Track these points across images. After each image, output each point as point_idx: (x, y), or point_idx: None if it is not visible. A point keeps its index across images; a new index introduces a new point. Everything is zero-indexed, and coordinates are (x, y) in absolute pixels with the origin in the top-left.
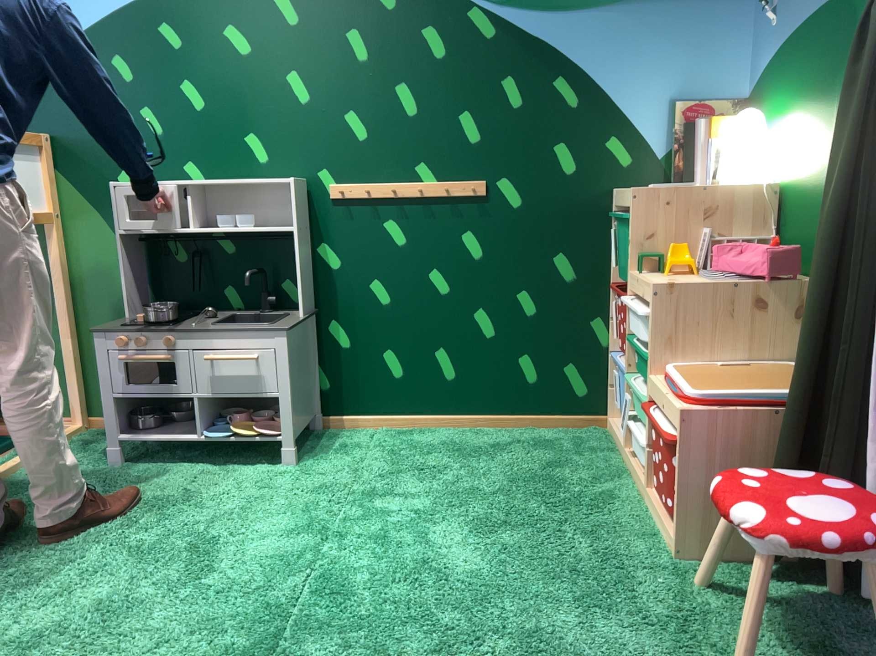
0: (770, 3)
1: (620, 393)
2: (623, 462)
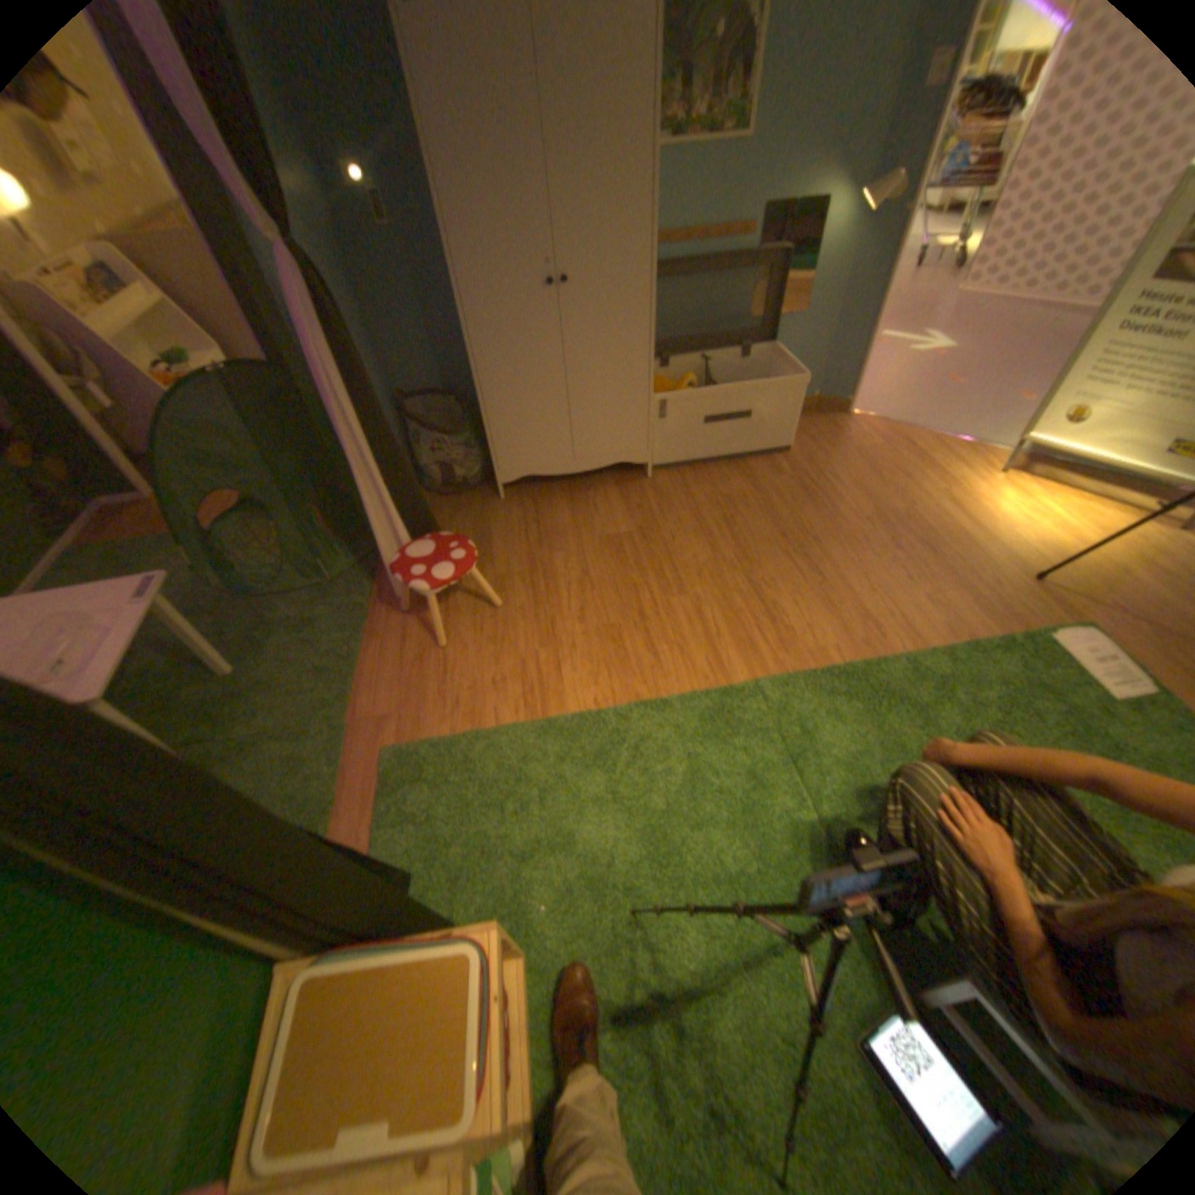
0: None
1: None
2: None
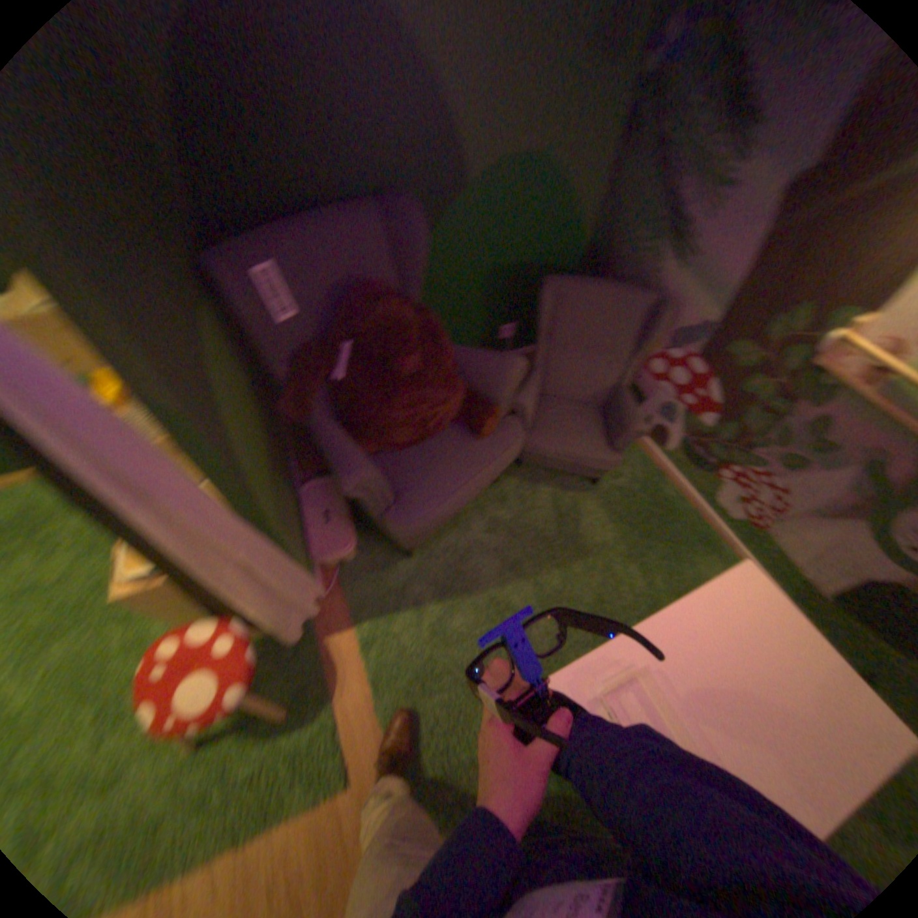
0: None
1: None
2: None
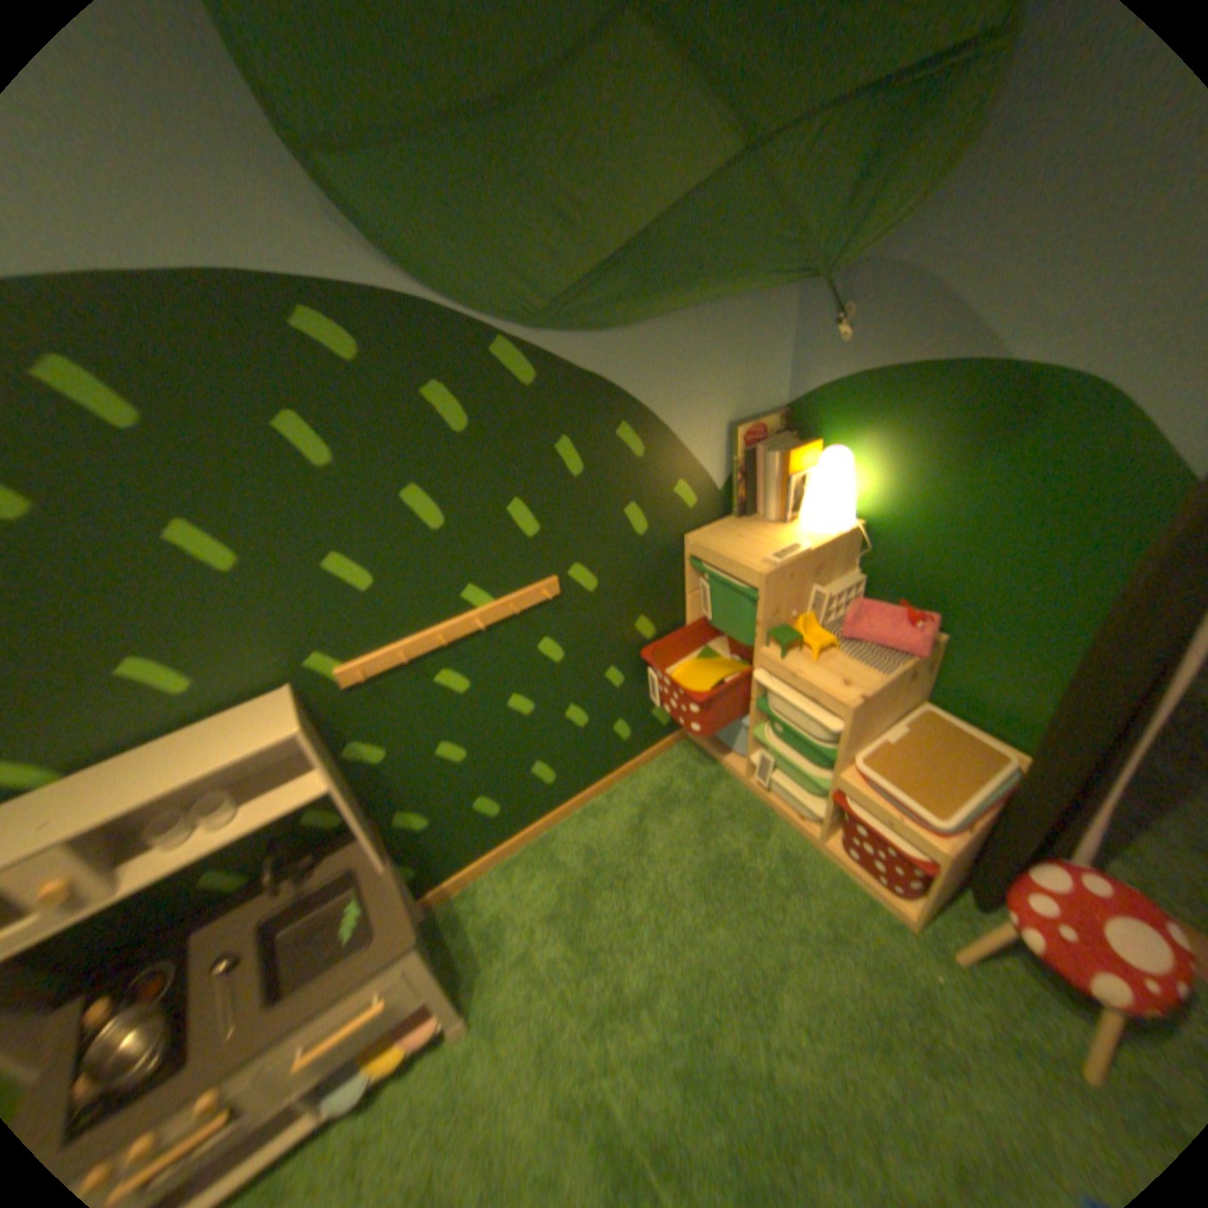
0: (846, 313)
1: (726, 730)
2: (751, 793)
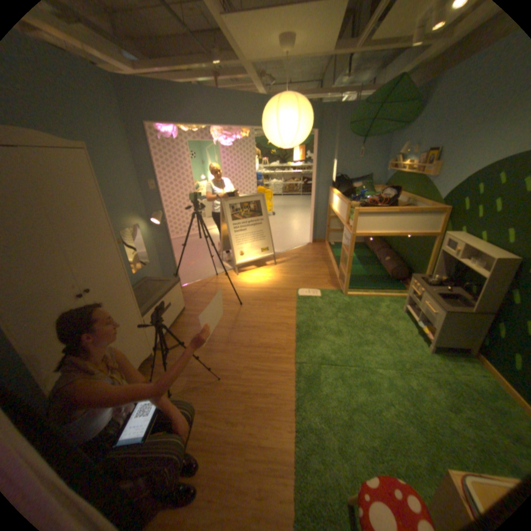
0: None
1: None
2: None
